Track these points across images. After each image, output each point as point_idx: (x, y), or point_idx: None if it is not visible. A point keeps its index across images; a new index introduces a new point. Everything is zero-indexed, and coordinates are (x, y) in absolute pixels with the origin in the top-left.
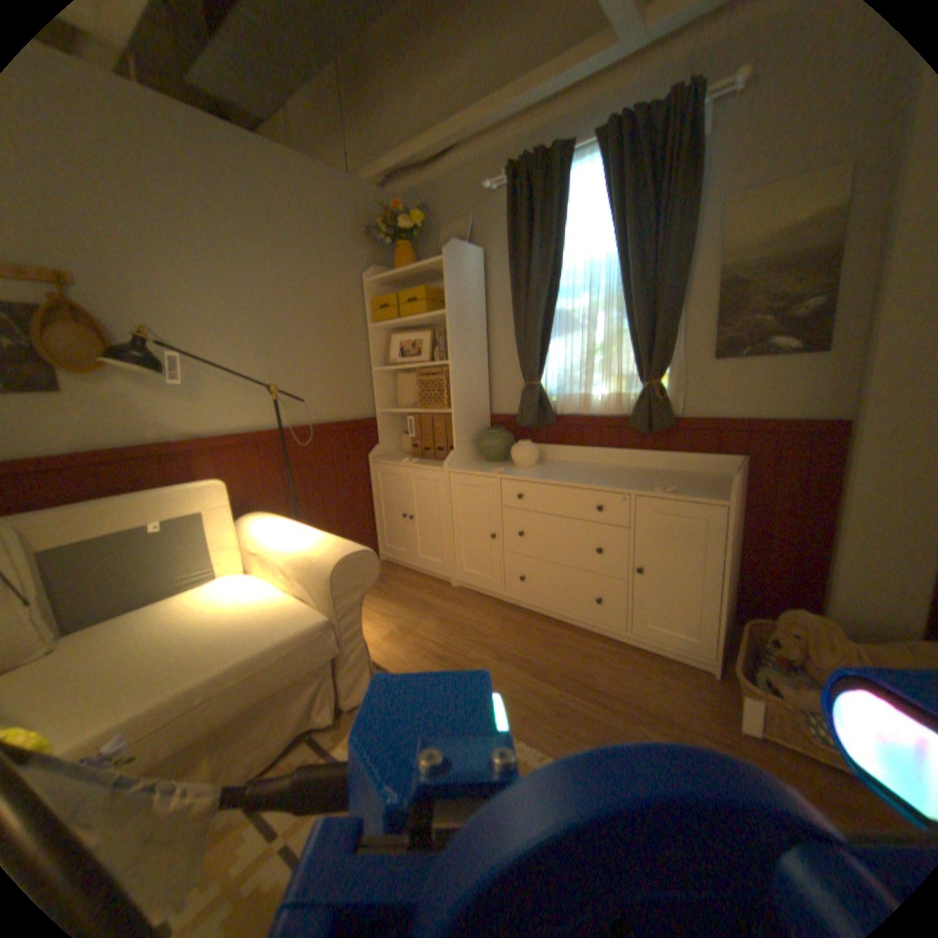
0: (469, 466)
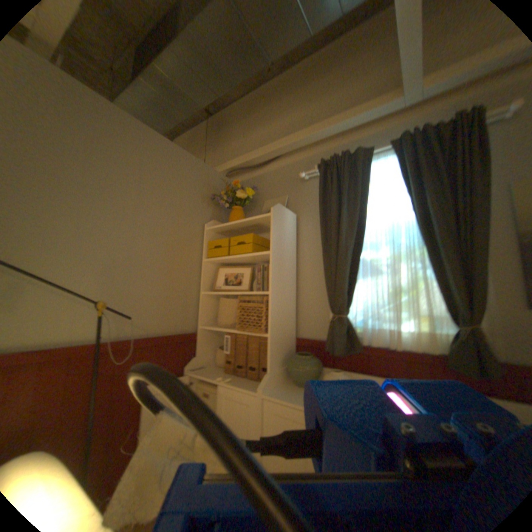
0: (283, 393)
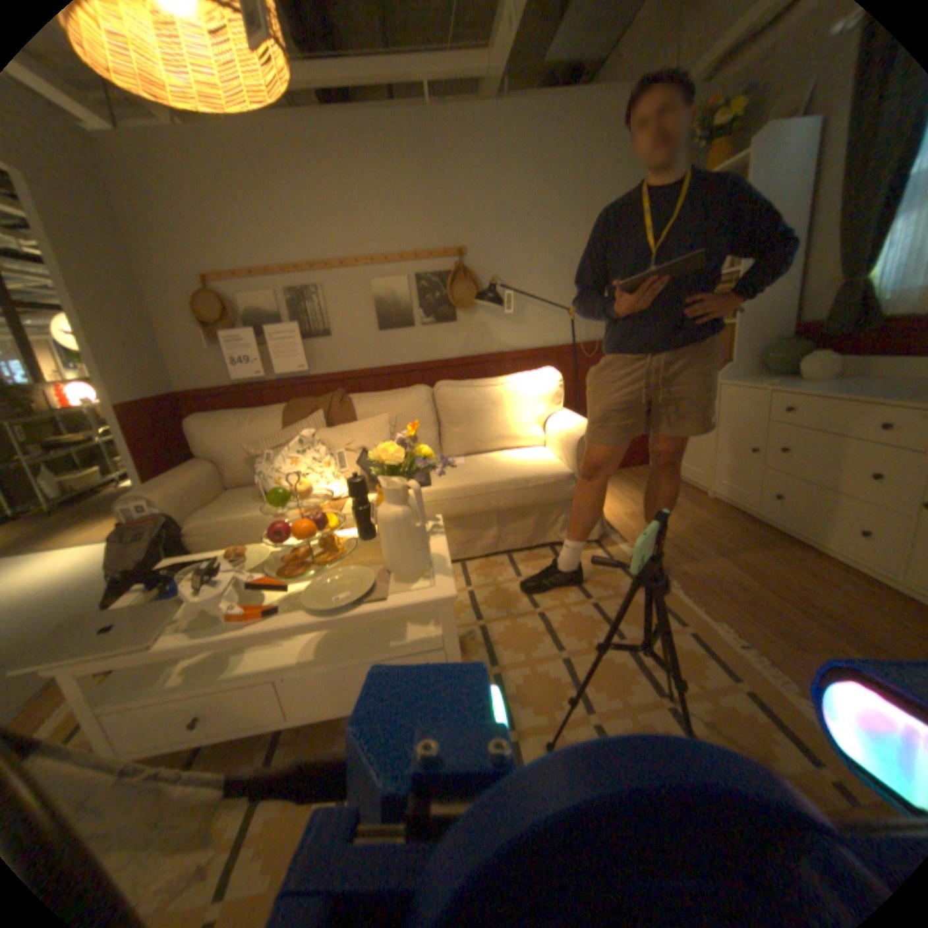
0: (746, 379)
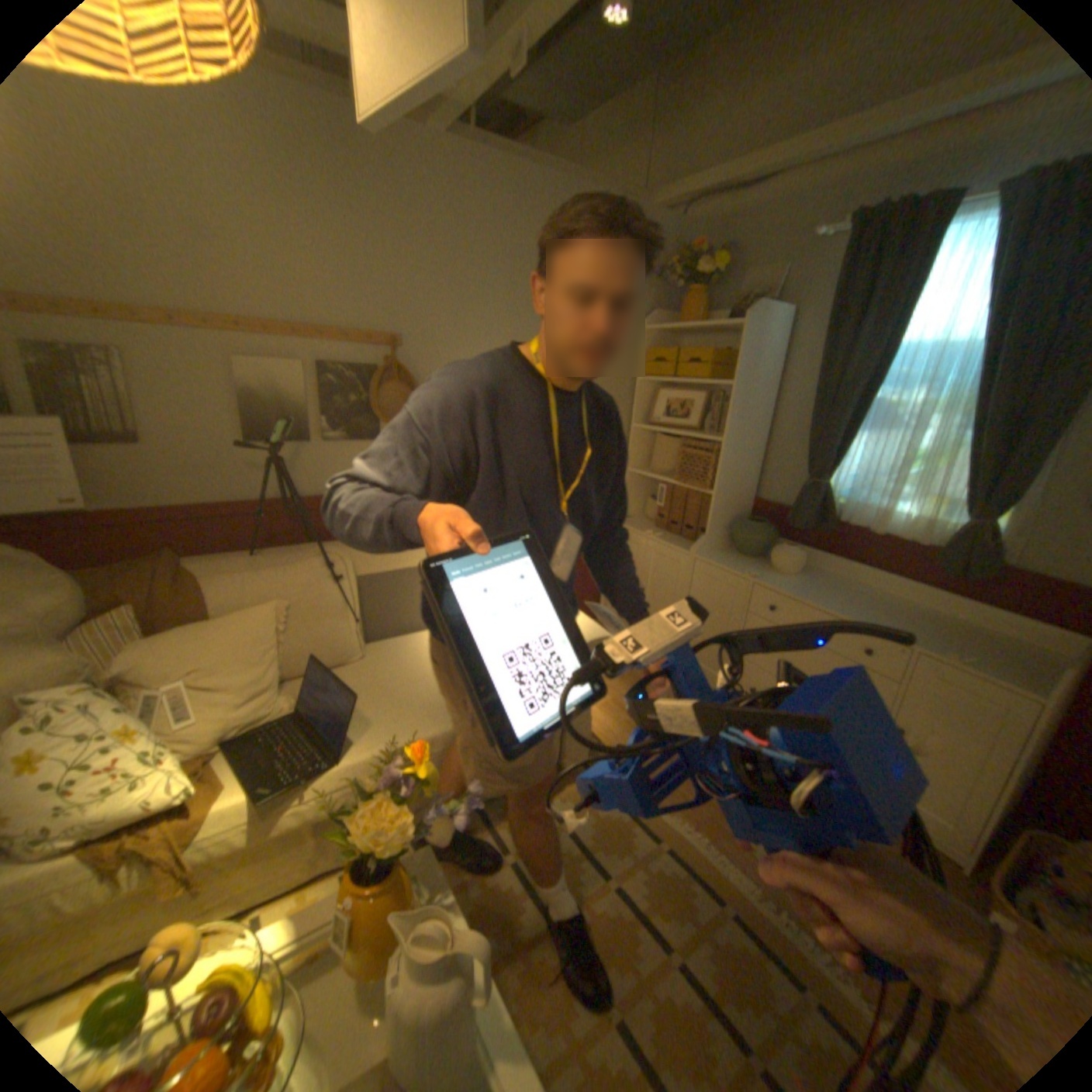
0: (719, 557)
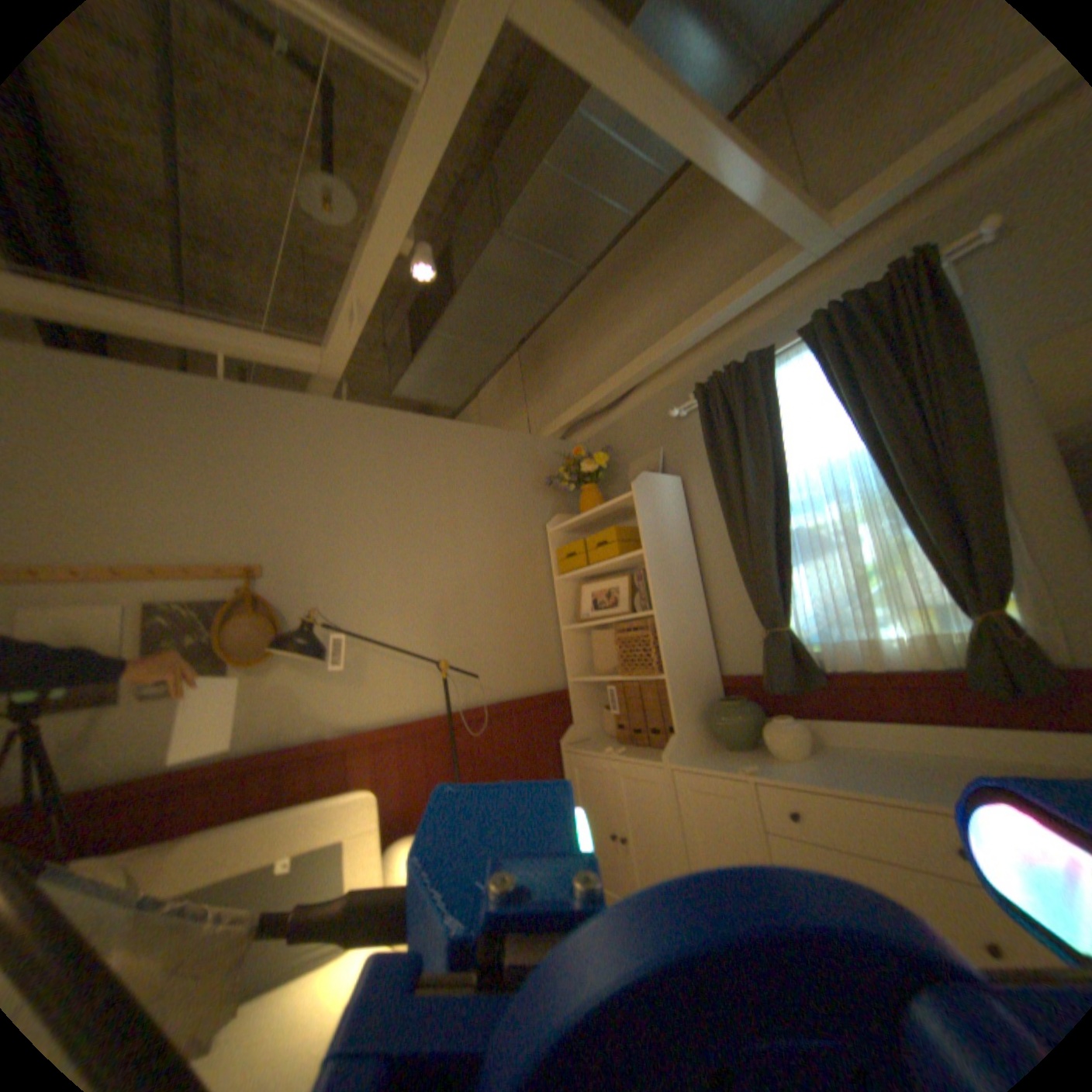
0: (701, 759)
